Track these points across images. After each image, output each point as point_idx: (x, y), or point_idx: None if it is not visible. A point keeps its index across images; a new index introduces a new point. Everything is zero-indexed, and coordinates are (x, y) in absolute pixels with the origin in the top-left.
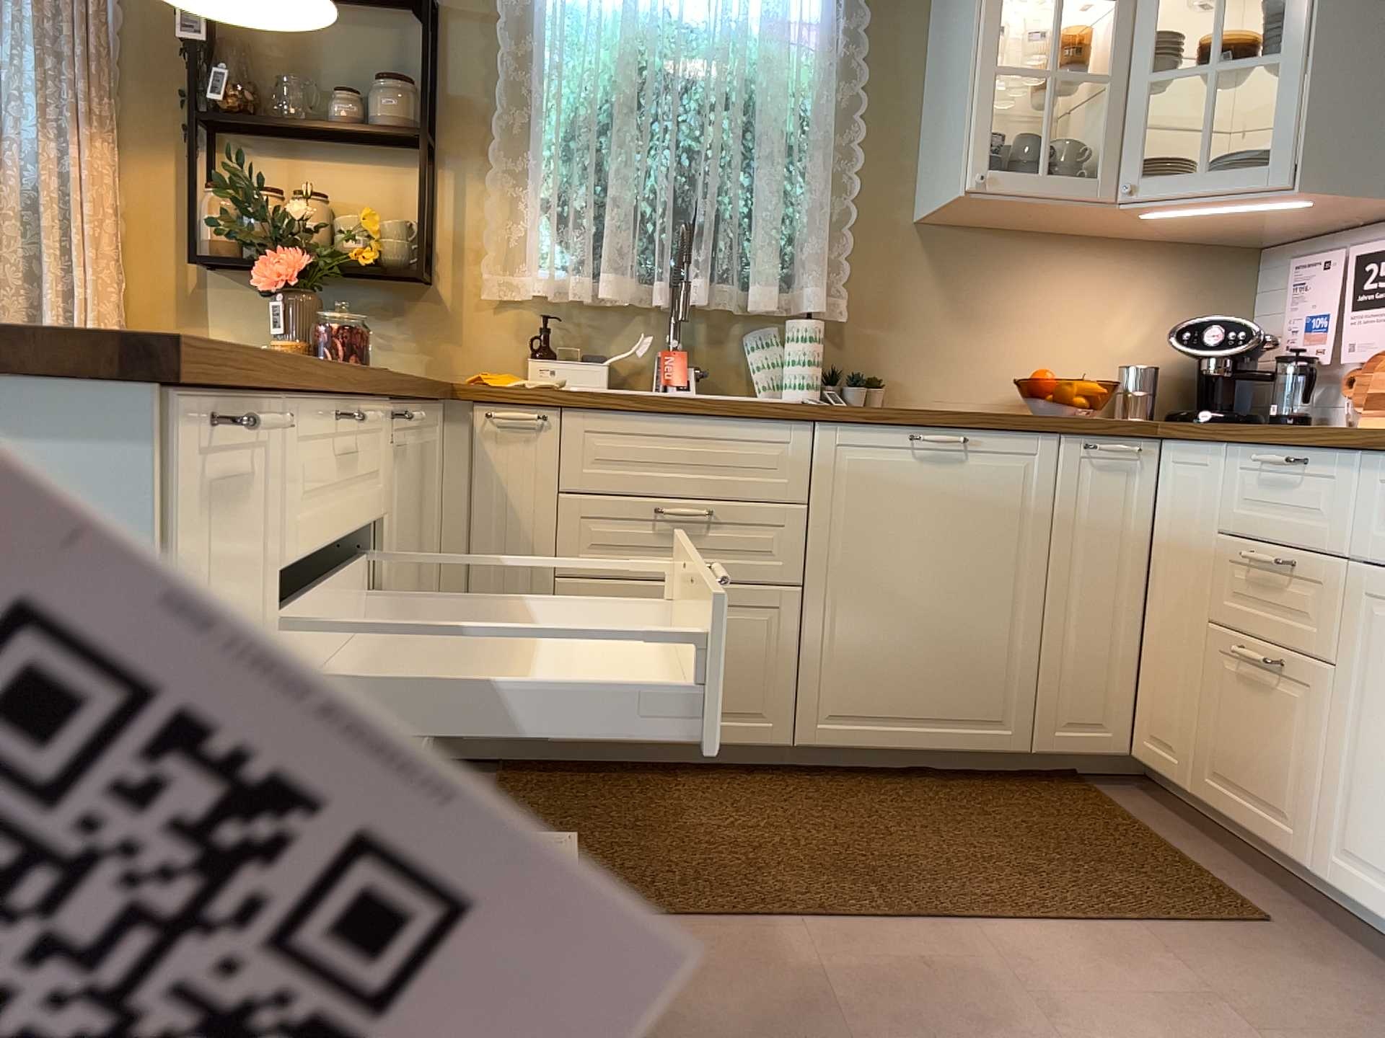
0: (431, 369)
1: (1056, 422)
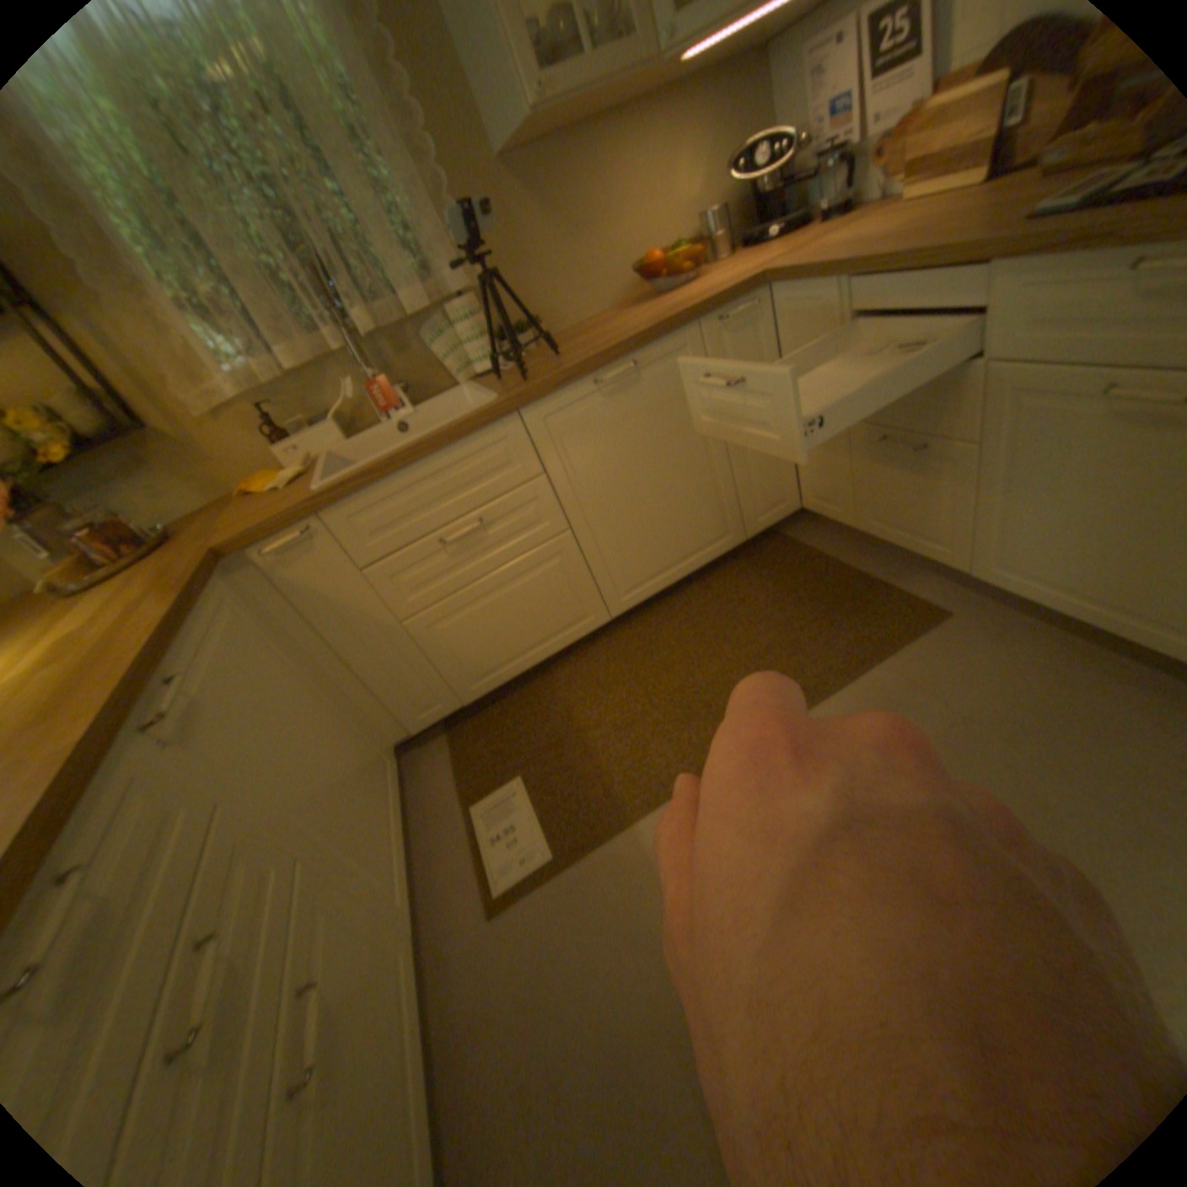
0: (202, 489)
1: (691, 311)
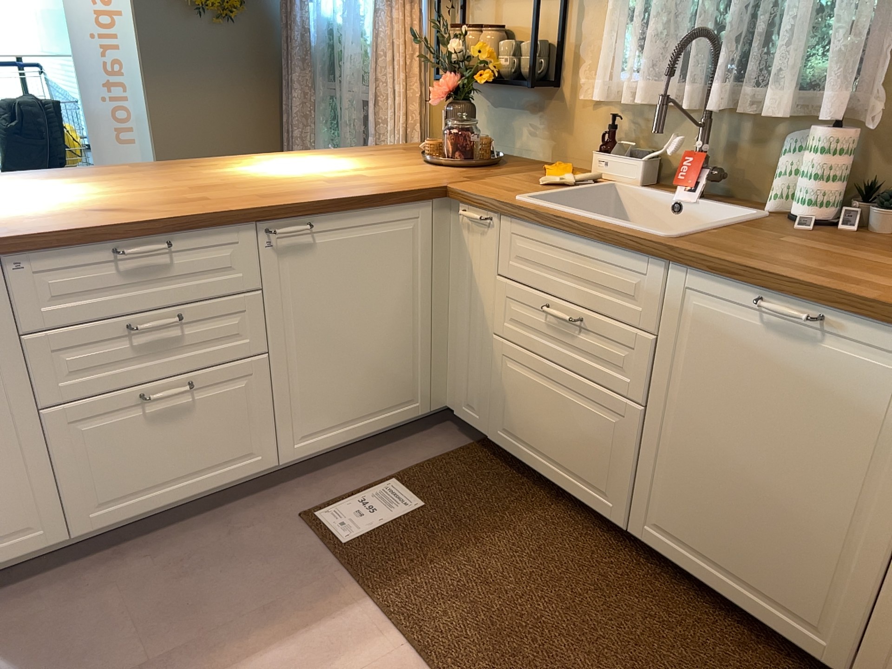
0: (552, 152)
1: None
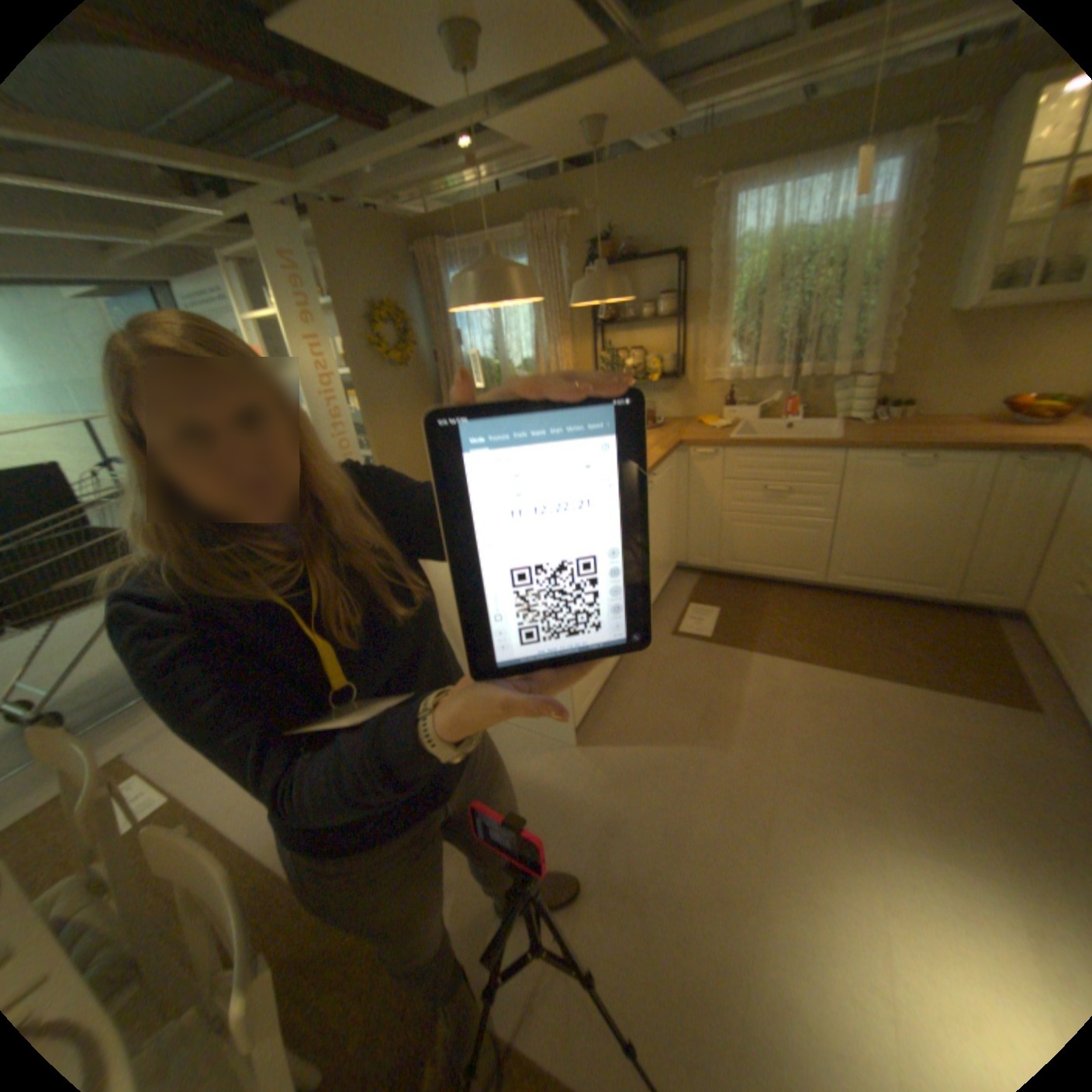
0: (682, 411)
1: (996, 447)
